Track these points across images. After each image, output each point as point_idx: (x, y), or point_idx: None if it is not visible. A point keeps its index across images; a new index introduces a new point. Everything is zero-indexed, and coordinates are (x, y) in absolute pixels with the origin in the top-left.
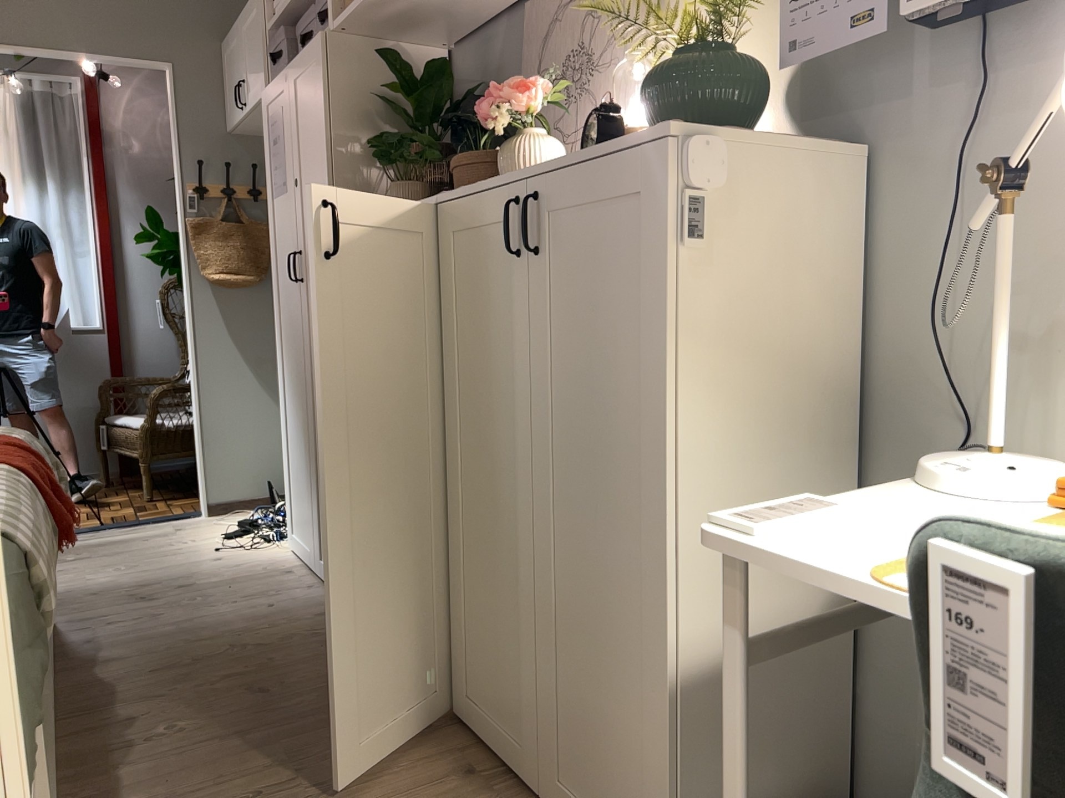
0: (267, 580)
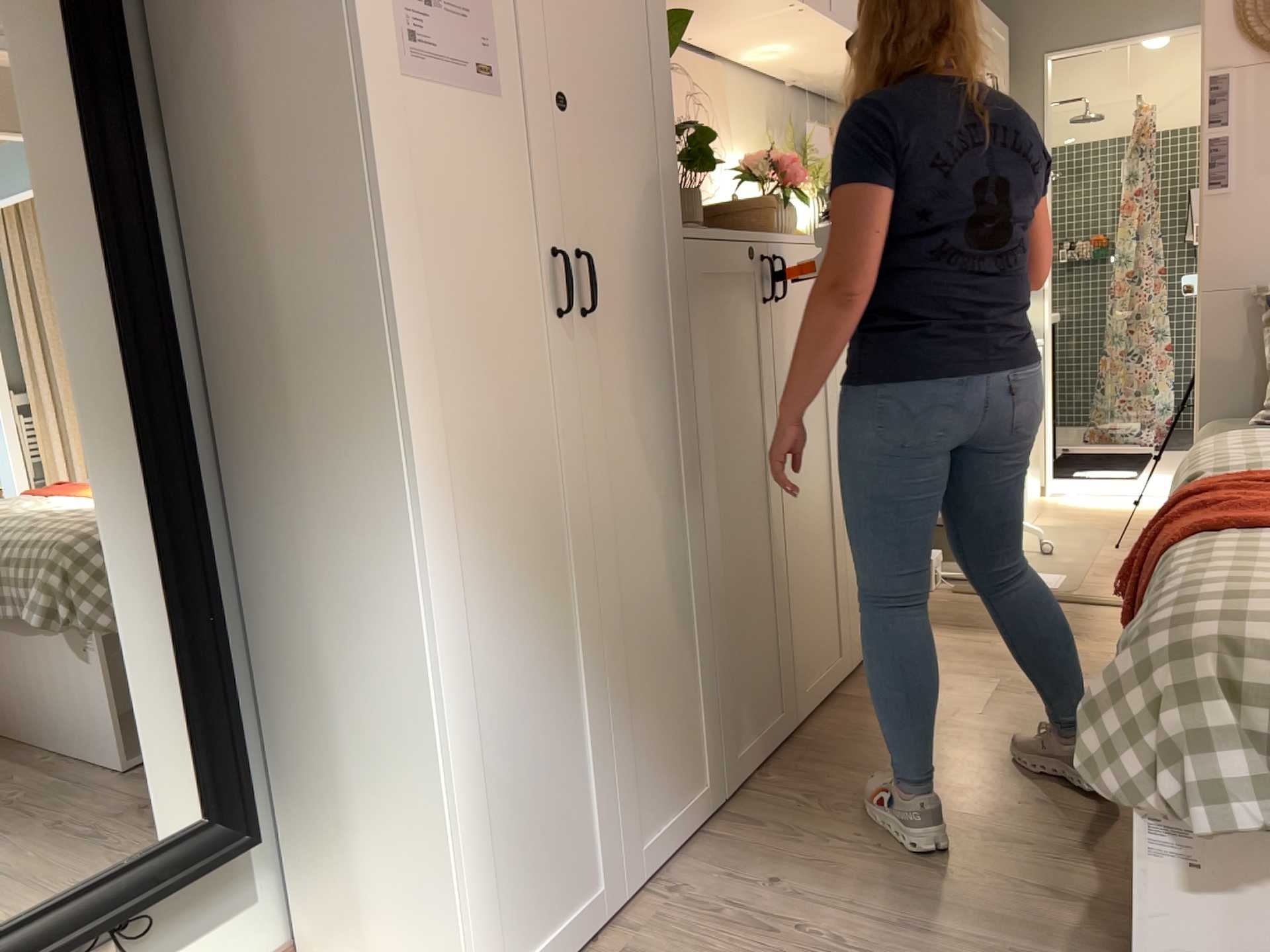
0: None
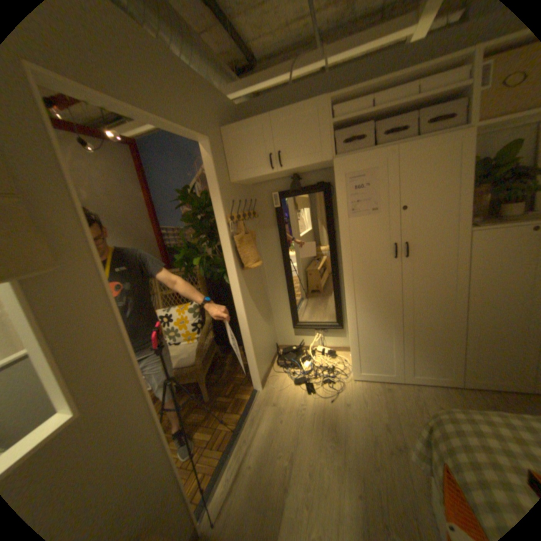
0: (397, 399)
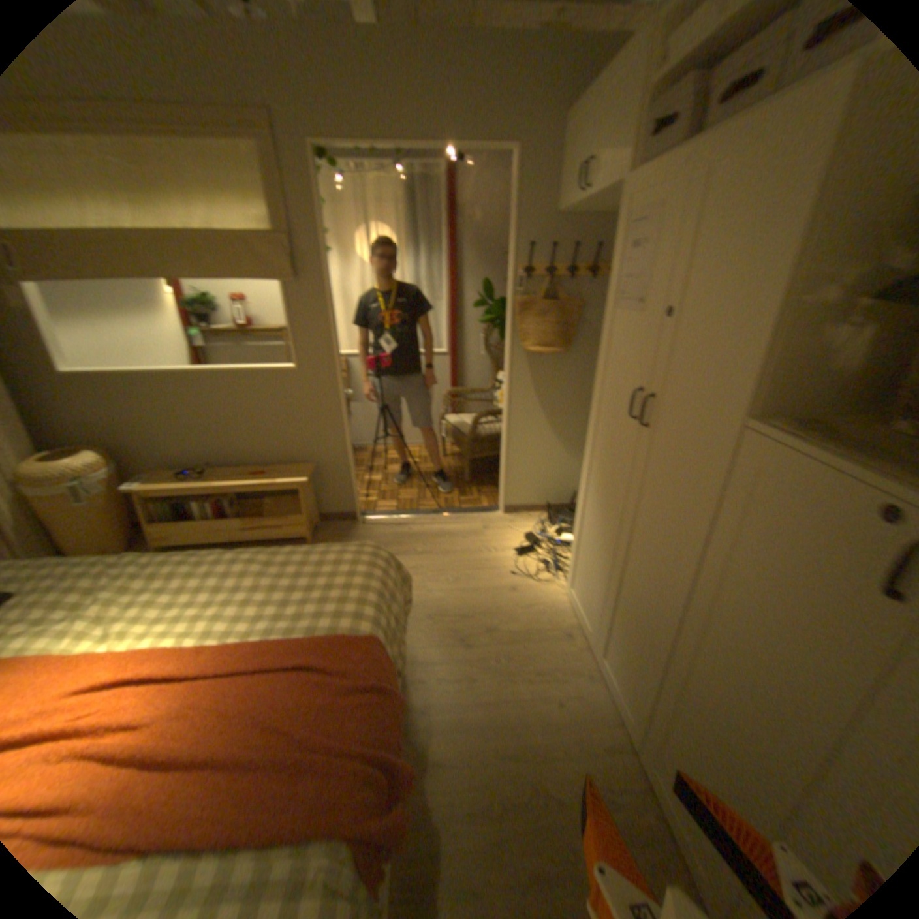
0: (553, 647)
